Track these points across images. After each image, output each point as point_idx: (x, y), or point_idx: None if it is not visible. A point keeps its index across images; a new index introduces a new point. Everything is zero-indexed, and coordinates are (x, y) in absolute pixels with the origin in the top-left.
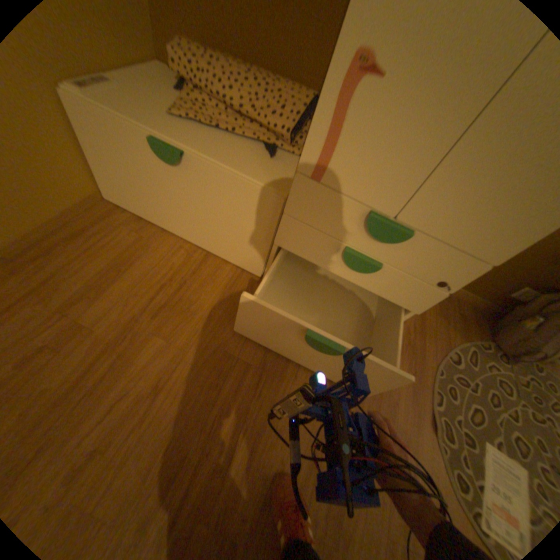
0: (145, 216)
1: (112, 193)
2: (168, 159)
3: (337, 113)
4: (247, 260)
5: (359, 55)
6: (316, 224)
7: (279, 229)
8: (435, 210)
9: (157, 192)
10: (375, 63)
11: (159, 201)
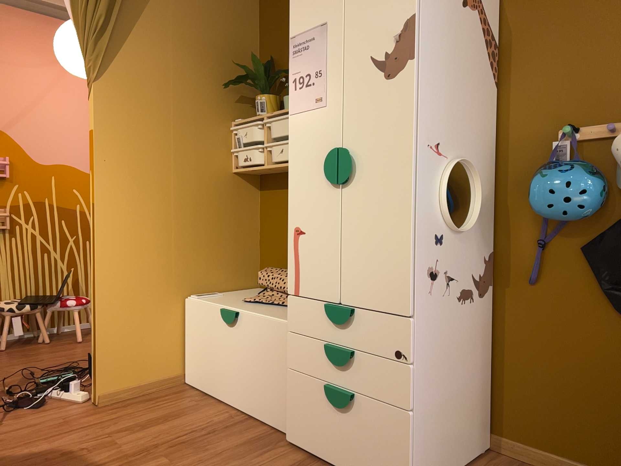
0: (208, 389)
1: (190, 372)
2: (227, 319)
3: (294, 254)
4: (278, 413)
5: (295, 229)
6: (306, 332)
7: (288, 351)
8: (355, 288)
9: (219, 356)
10: (300, 229)
11: (219, 366)
